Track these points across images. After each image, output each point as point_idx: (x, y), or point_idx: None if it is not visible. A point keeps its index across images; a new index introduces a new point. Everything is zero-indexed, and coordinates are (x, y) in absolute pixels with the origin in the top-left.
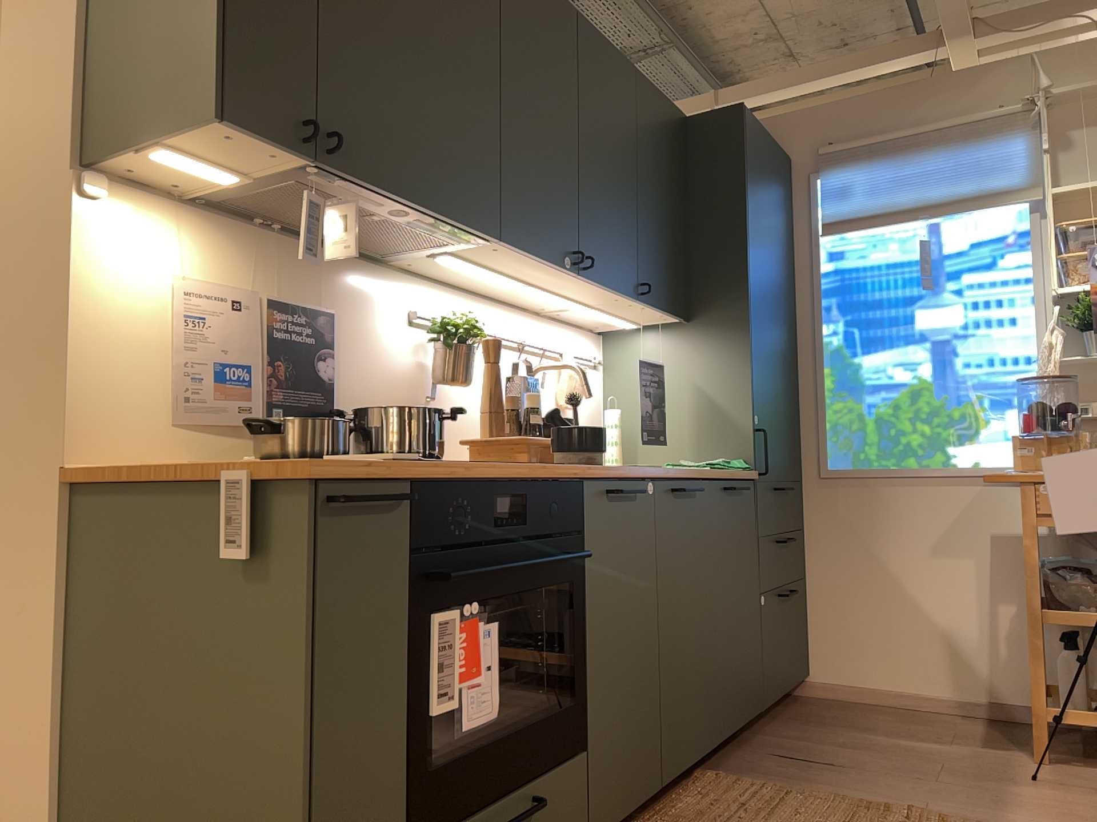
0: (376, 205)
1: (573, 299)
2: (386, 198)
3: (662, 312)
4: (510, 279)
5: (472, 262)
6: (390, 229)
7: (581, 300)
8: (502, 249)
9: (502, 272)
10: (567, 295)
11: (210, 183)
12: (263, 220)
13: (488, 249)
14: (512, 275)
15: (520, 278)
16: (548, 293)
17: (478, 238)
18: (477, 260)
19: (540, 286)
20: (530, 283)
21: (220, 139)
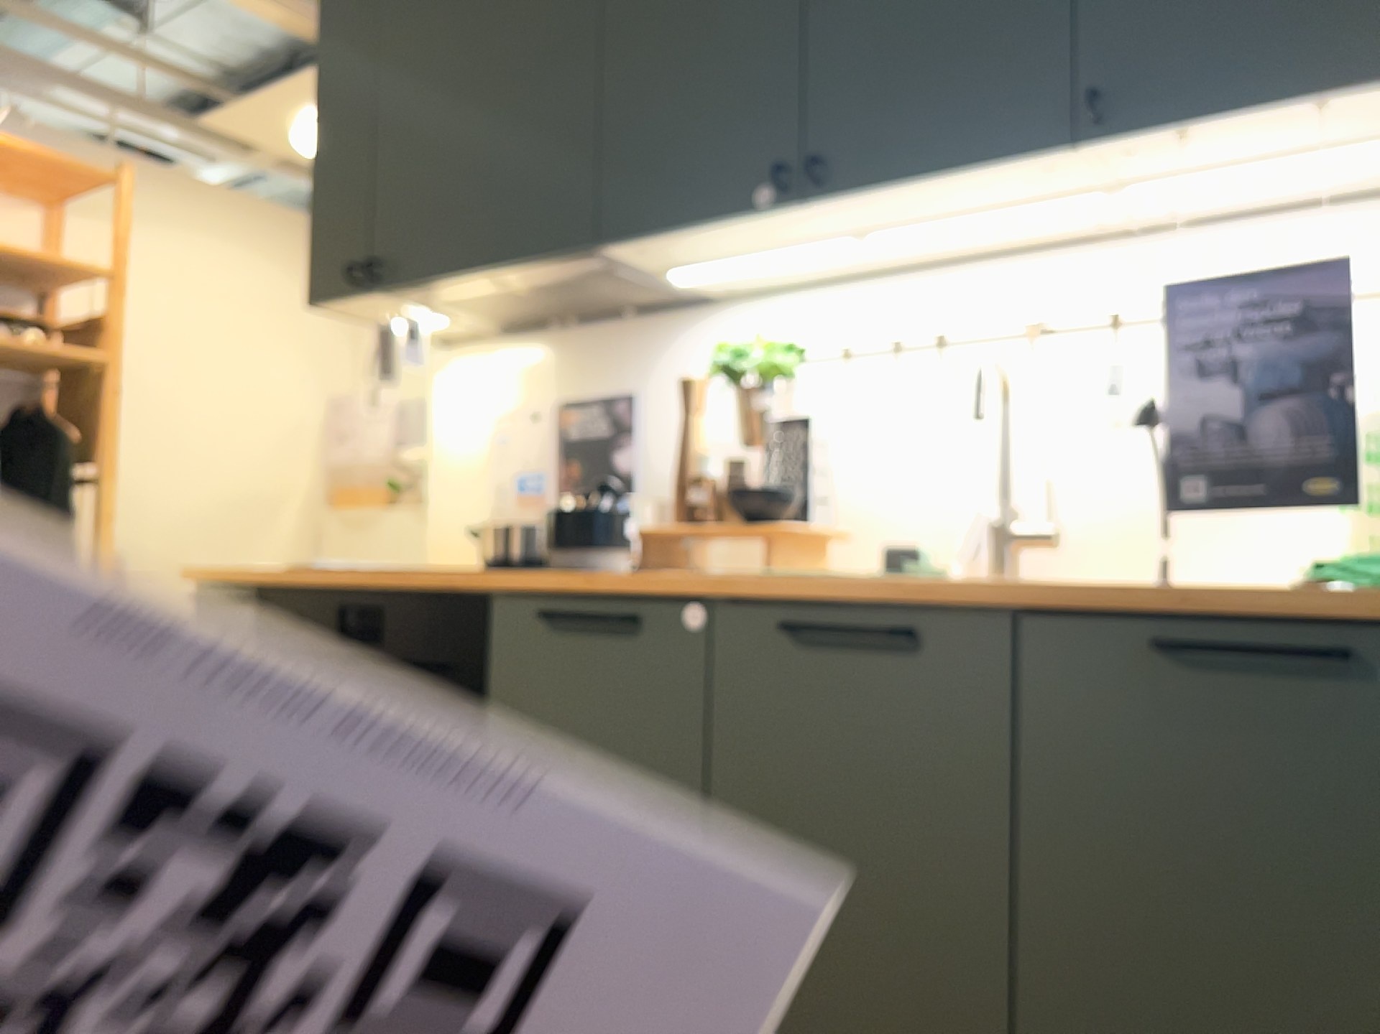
0: (482, 287)
1: (1011, 207)
2: (453, 282)
3: (1299, 110)
4: (810, 250)
5: (709, 264)
6: (571, 286)
7: (1046, 201)
8: (646, 246)
9: (775, 251)
10: (980, 213)
11: (455, 323)
12: (552, 321)
13: (653, 252)
14: (801, 246)
15: (821, 241)
16: (930, 229)
17: (607, 254)
18: (712, 259)
19: (885, 231)
20: (856, 237)
21: (348, 311)
